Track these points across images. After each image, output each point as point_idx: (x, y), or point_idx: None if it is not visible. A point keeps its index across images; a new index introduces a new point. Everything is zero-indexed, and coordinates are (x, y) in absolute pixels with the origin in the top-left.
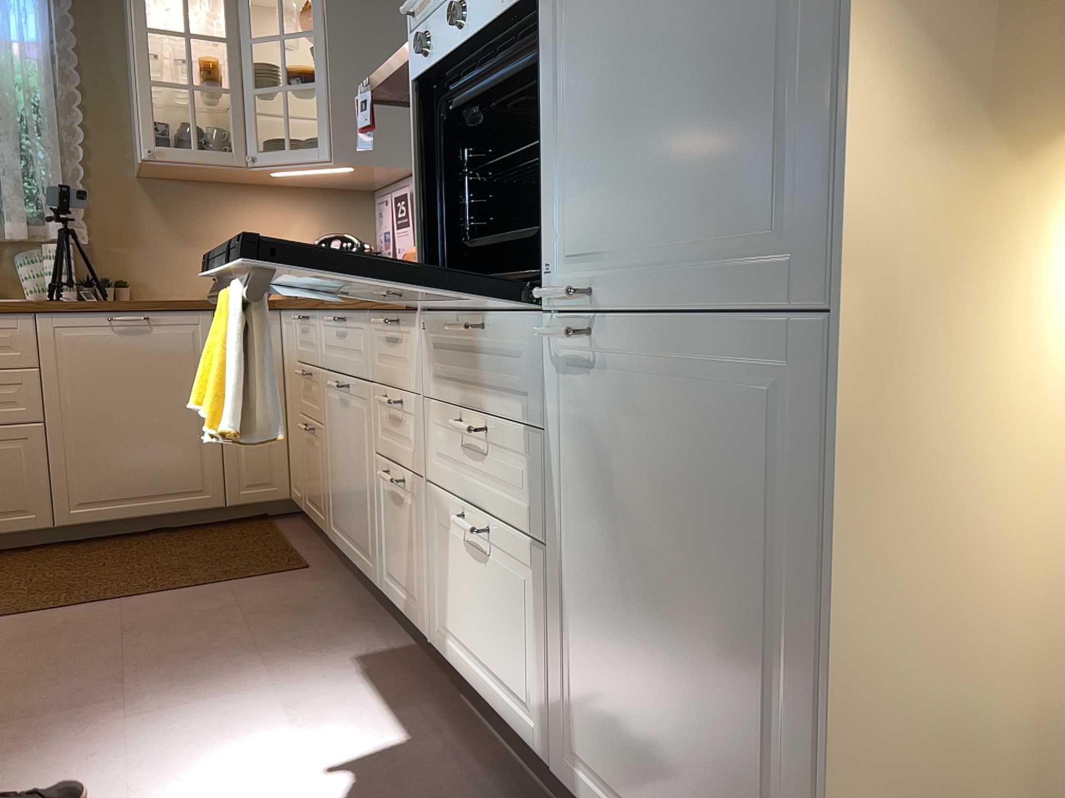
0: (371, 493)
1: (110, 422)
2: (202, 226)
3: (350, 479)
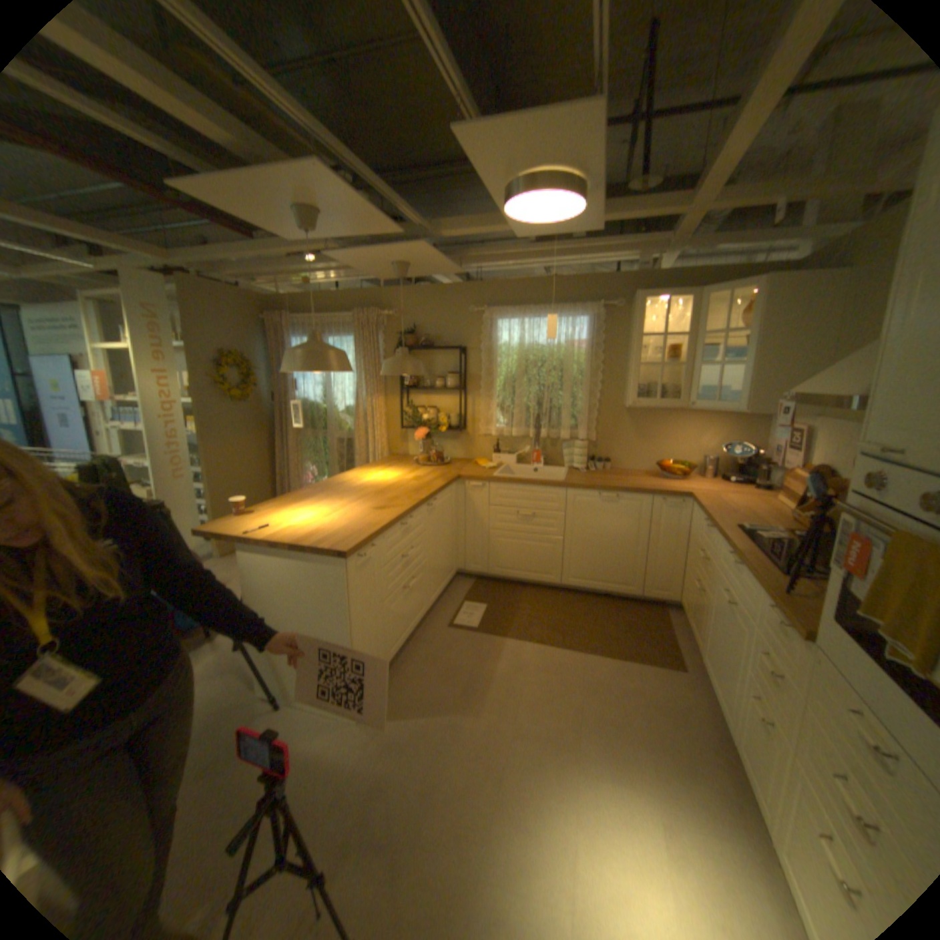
0: (740, 686)
1: (591, 543)
2: (654, 431)
3: (725, 655)
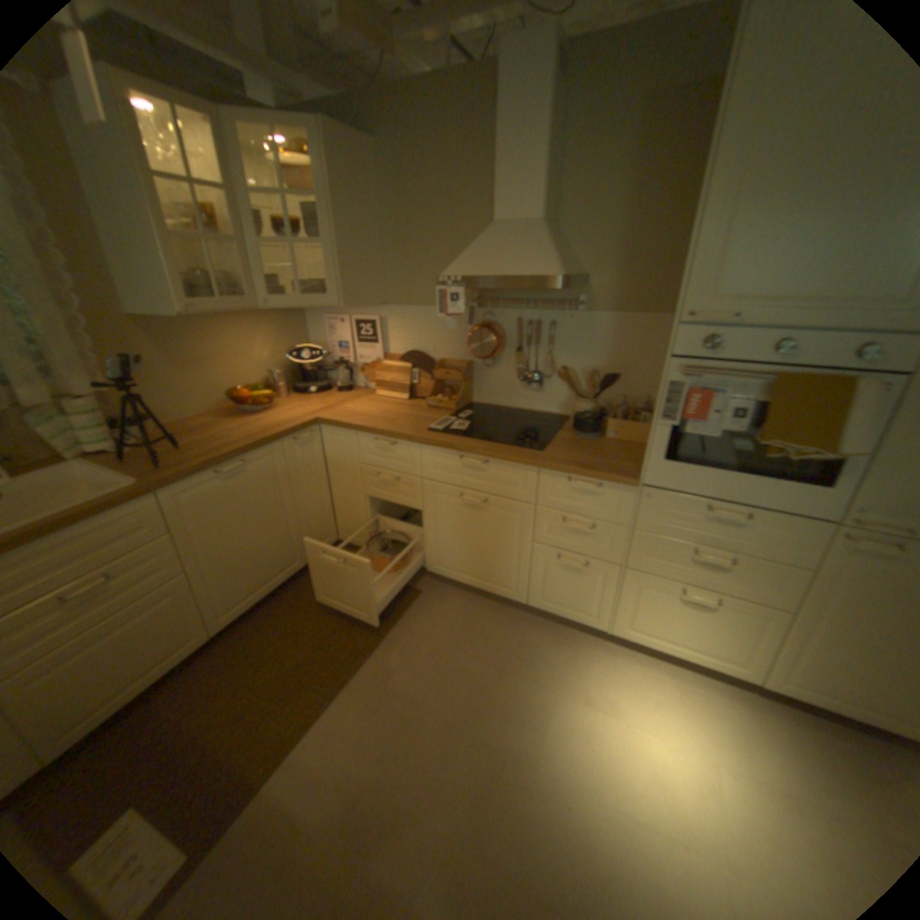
0: (518, 558)
1: (230, 549)
2: (191, 351)
3: (478, 547)
